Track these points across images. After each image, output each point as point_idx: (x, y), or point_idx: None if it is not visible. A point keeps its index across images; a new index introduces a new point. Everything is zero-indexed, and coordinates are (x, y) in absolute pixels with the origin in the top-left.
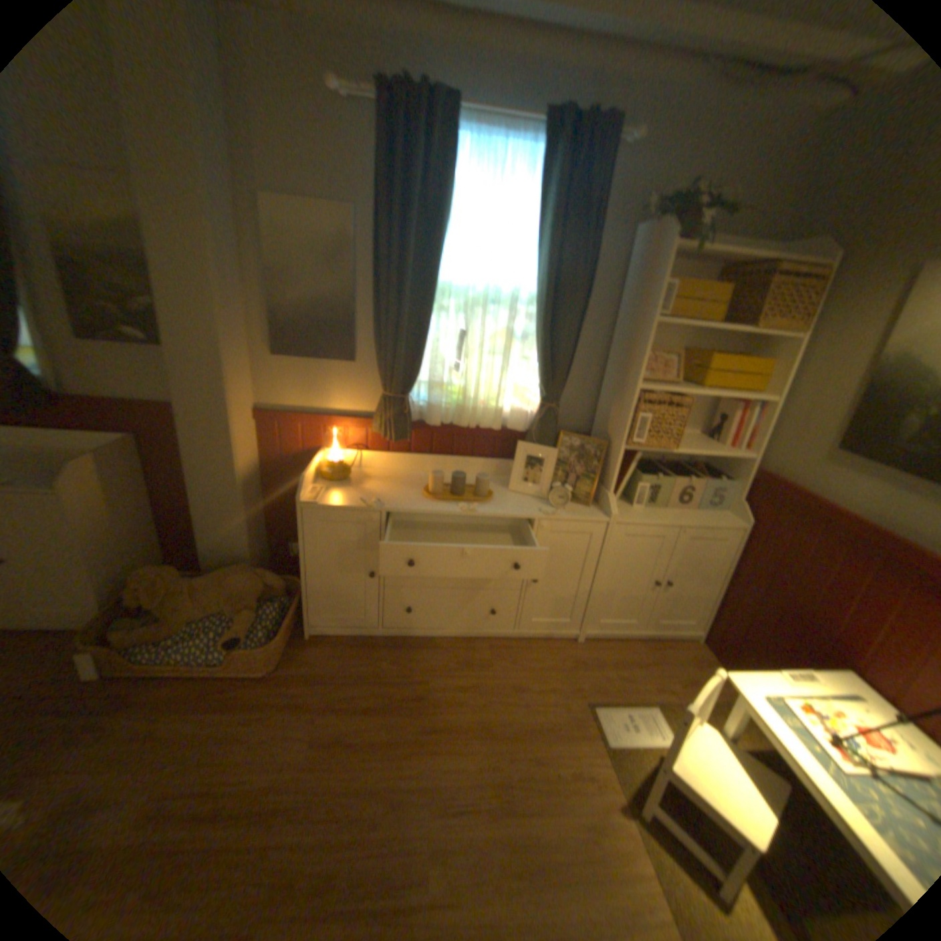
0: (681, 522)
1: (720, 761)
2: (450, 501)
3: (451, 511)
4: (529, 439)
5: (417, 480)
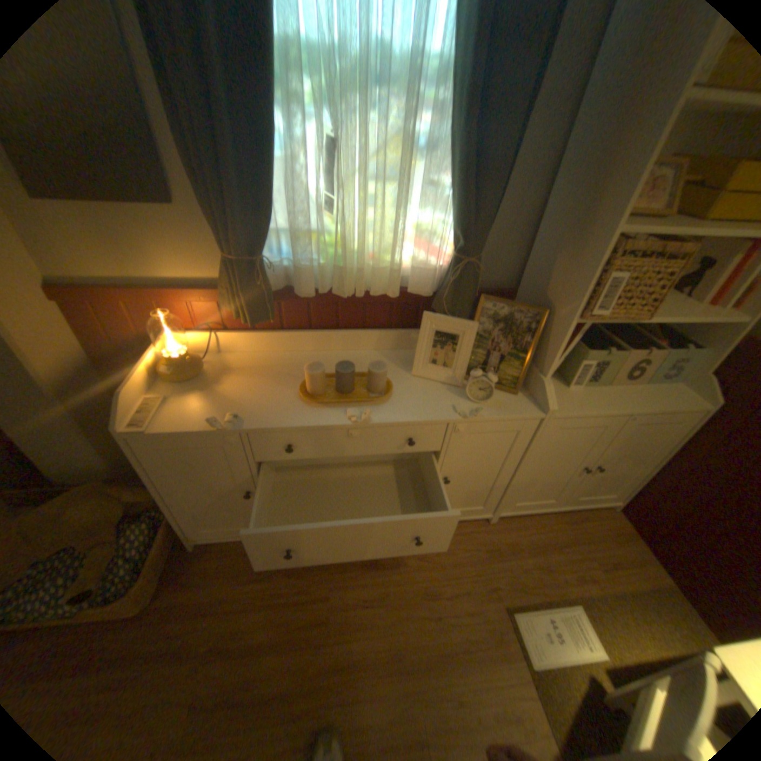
0: (632, 408)
1: None
2: (336, 403)
3: (338, 422)
4: (439, 307)
5: (294, 368)
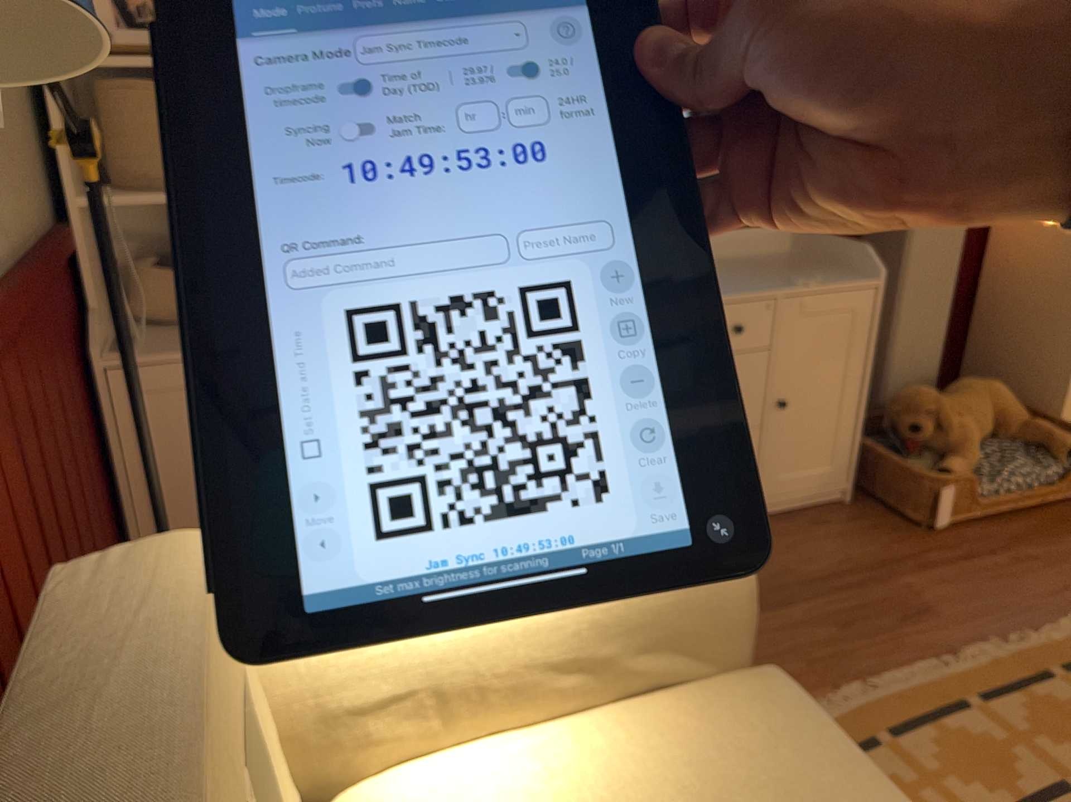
0: None
1: None
2: None
3: None
4: None
5: None
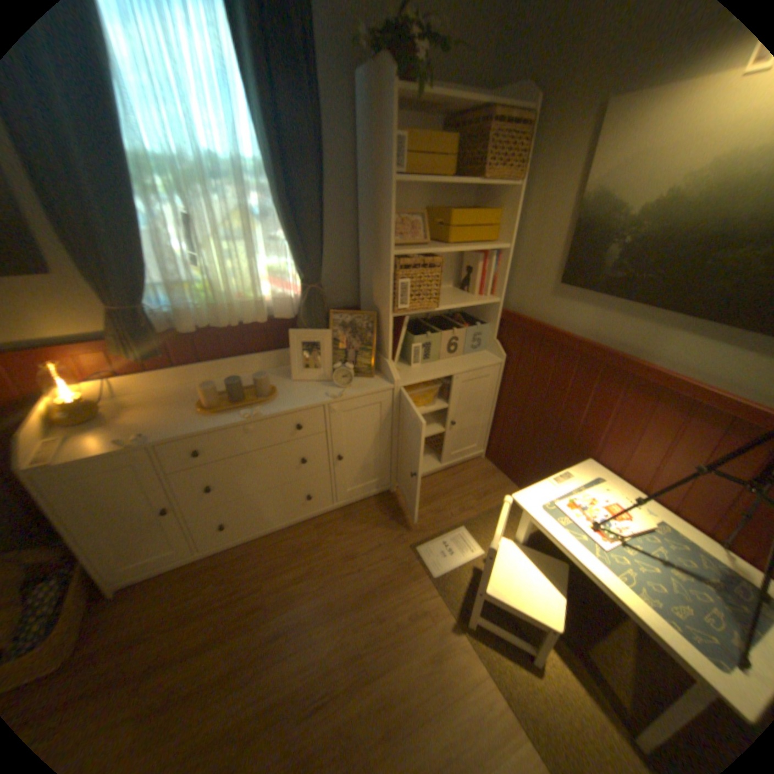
0: (453, 371)
1: (518, 566)
2: (231, 410)
3: (234, 422)
4: (302, 325)
5: (190, 395)
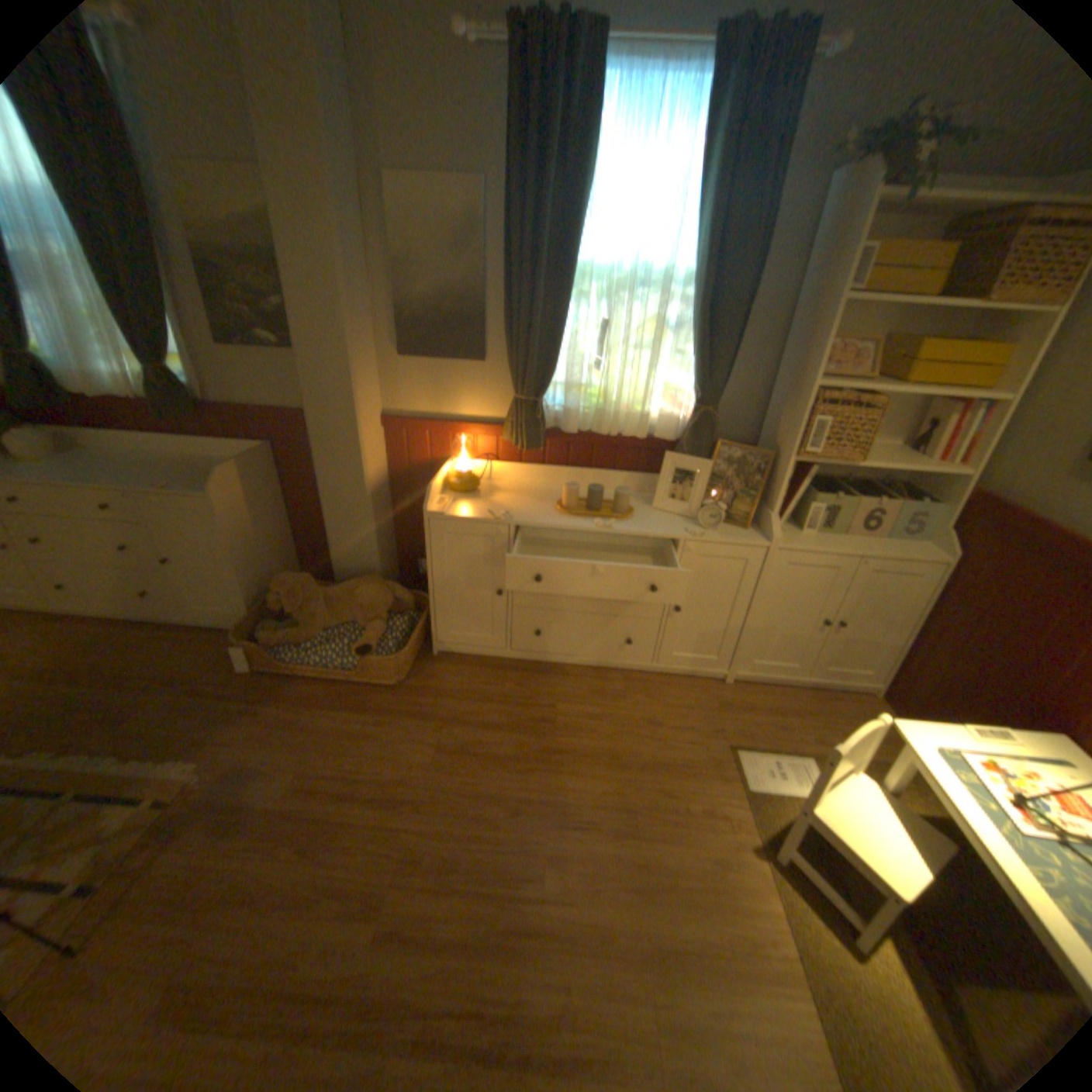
0: (862, 552)
1: (873, 813)
2: (584, 517)
3: (585, 528)
4: (680, 450)
5: (550, 495)
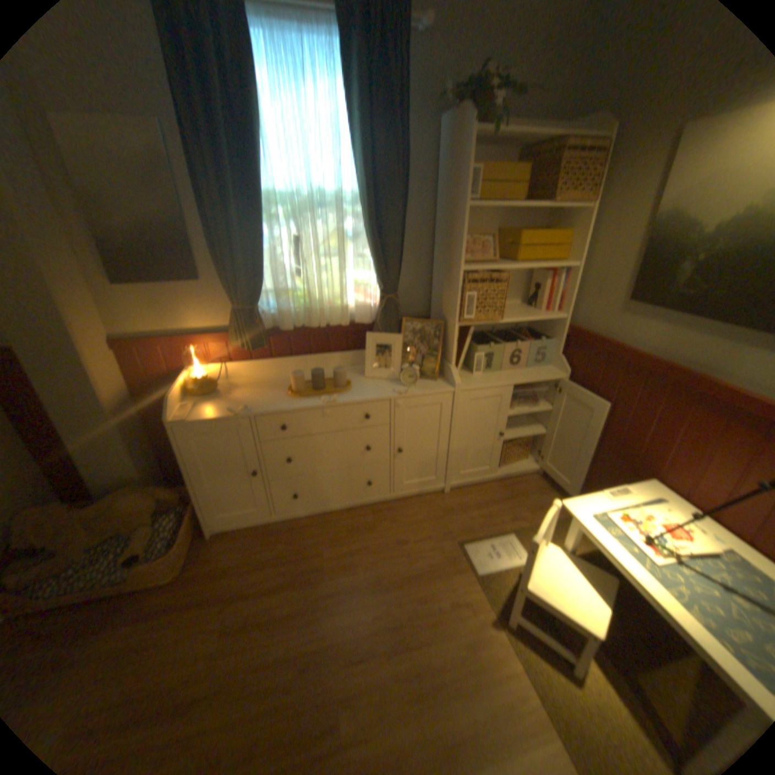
0: (513, 381)
1: (564, 573)
2: (313, 397)
3: (315, 406)
4: (377, 330)
5: (282, 383)
